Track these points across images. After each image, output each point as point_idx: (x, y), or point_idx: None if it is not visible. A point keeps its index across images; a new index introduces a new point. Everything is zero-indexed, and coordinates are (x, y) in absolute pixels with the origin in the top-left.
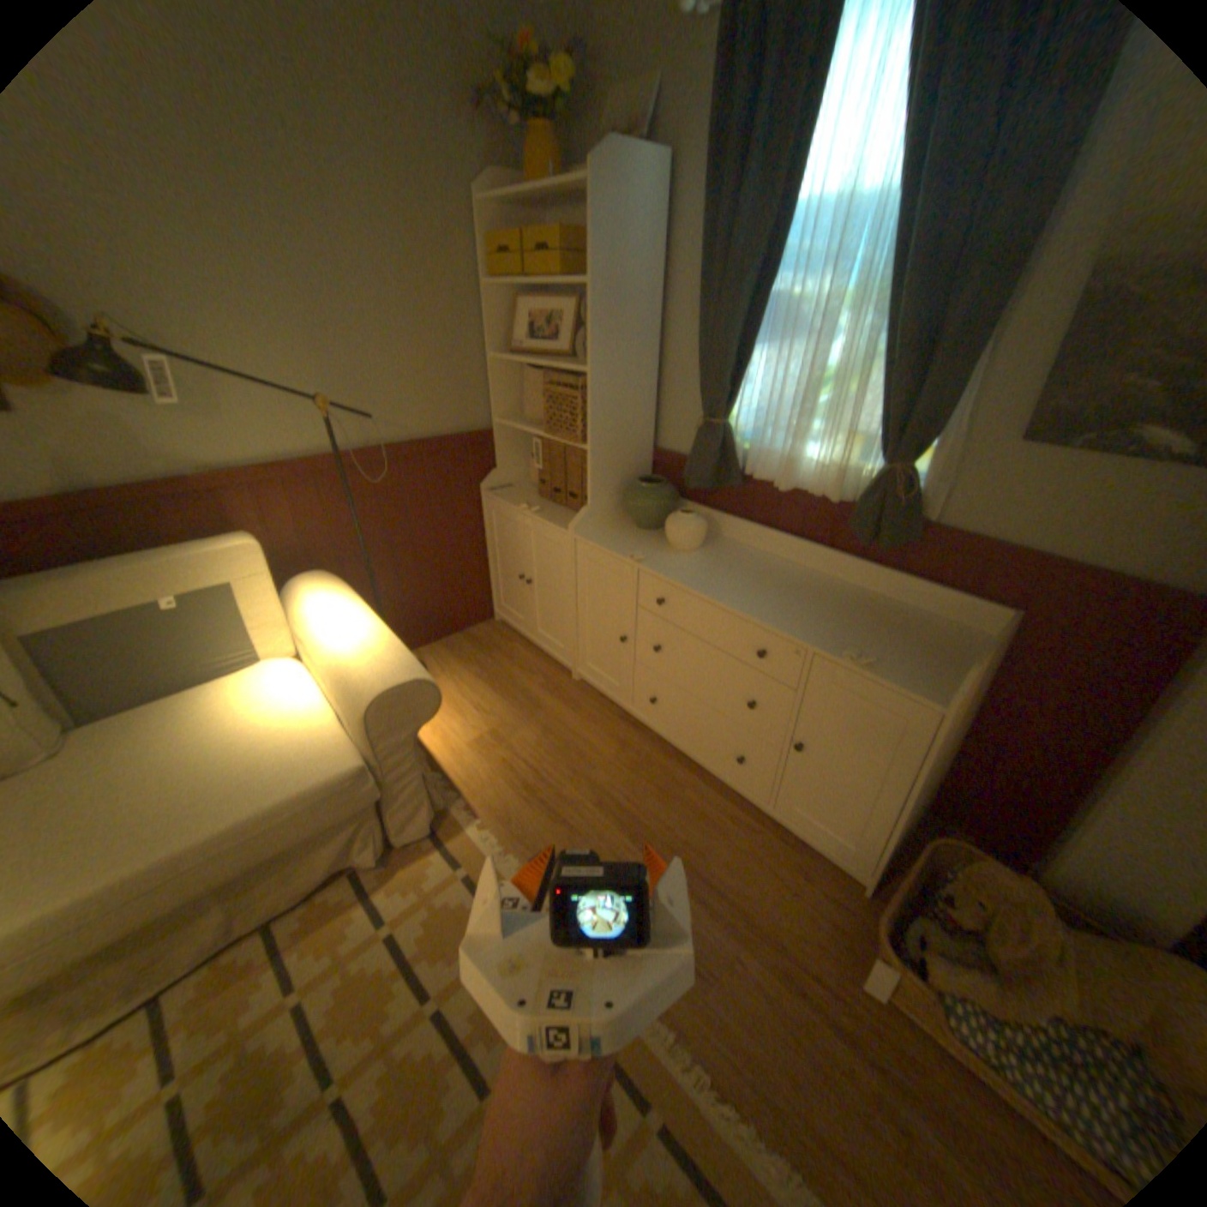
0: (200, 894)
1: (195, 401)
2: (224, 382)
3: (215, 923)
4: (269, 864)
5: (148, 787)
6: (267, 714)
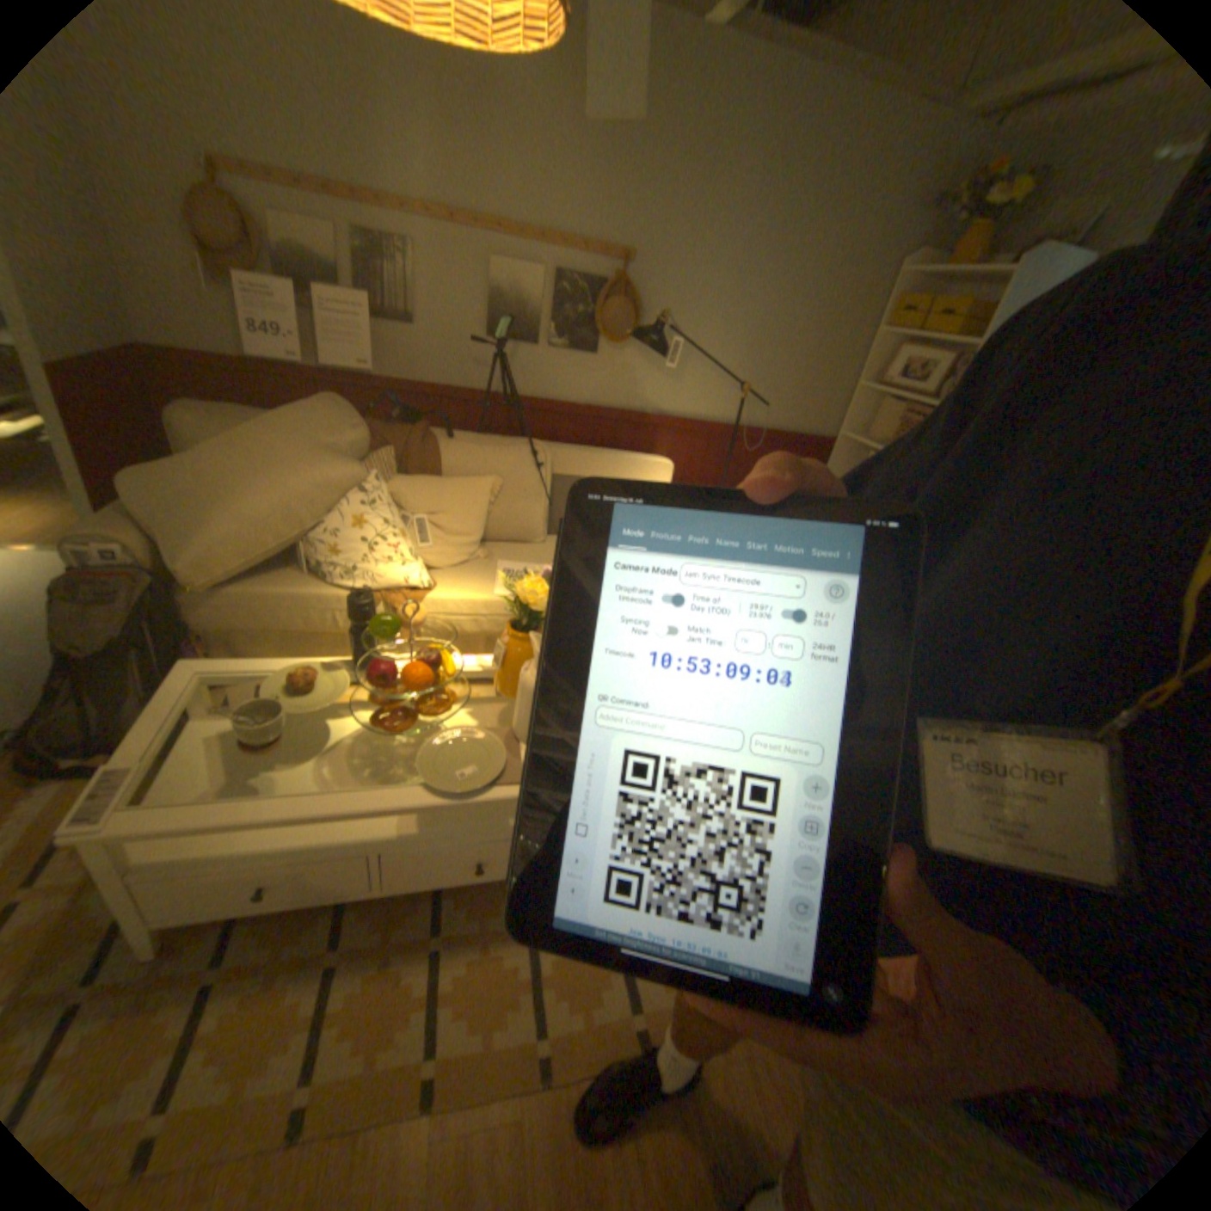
0: None
1: (673, 371)
2: (692, 363)
3: None
4: None
5: None
6: None
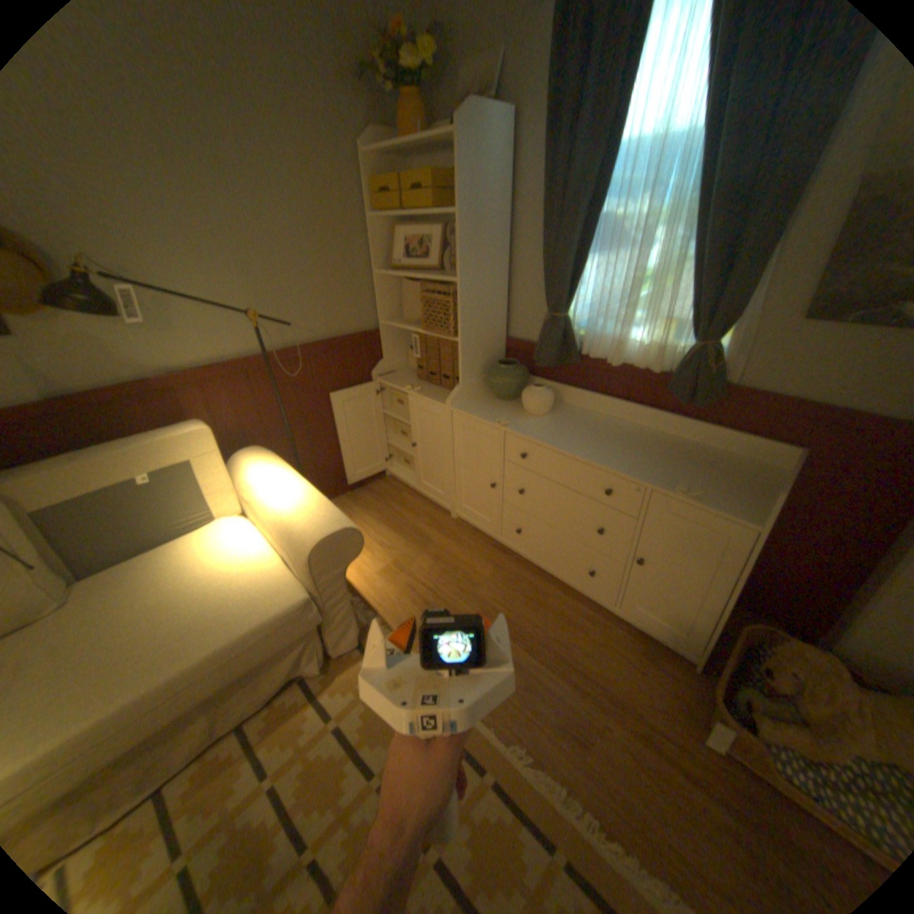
0: (191, 707)
1: (153, 319)
2: (174, 303)
3: (202, 728)
4: (240, 679)
5: (143, 626)
6: (227, 562)
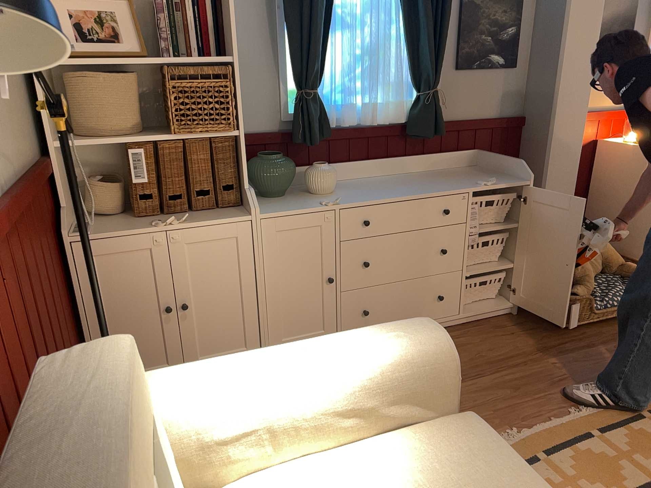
0: None
1: None
2: None
3: None
4: None
5: None
6: None
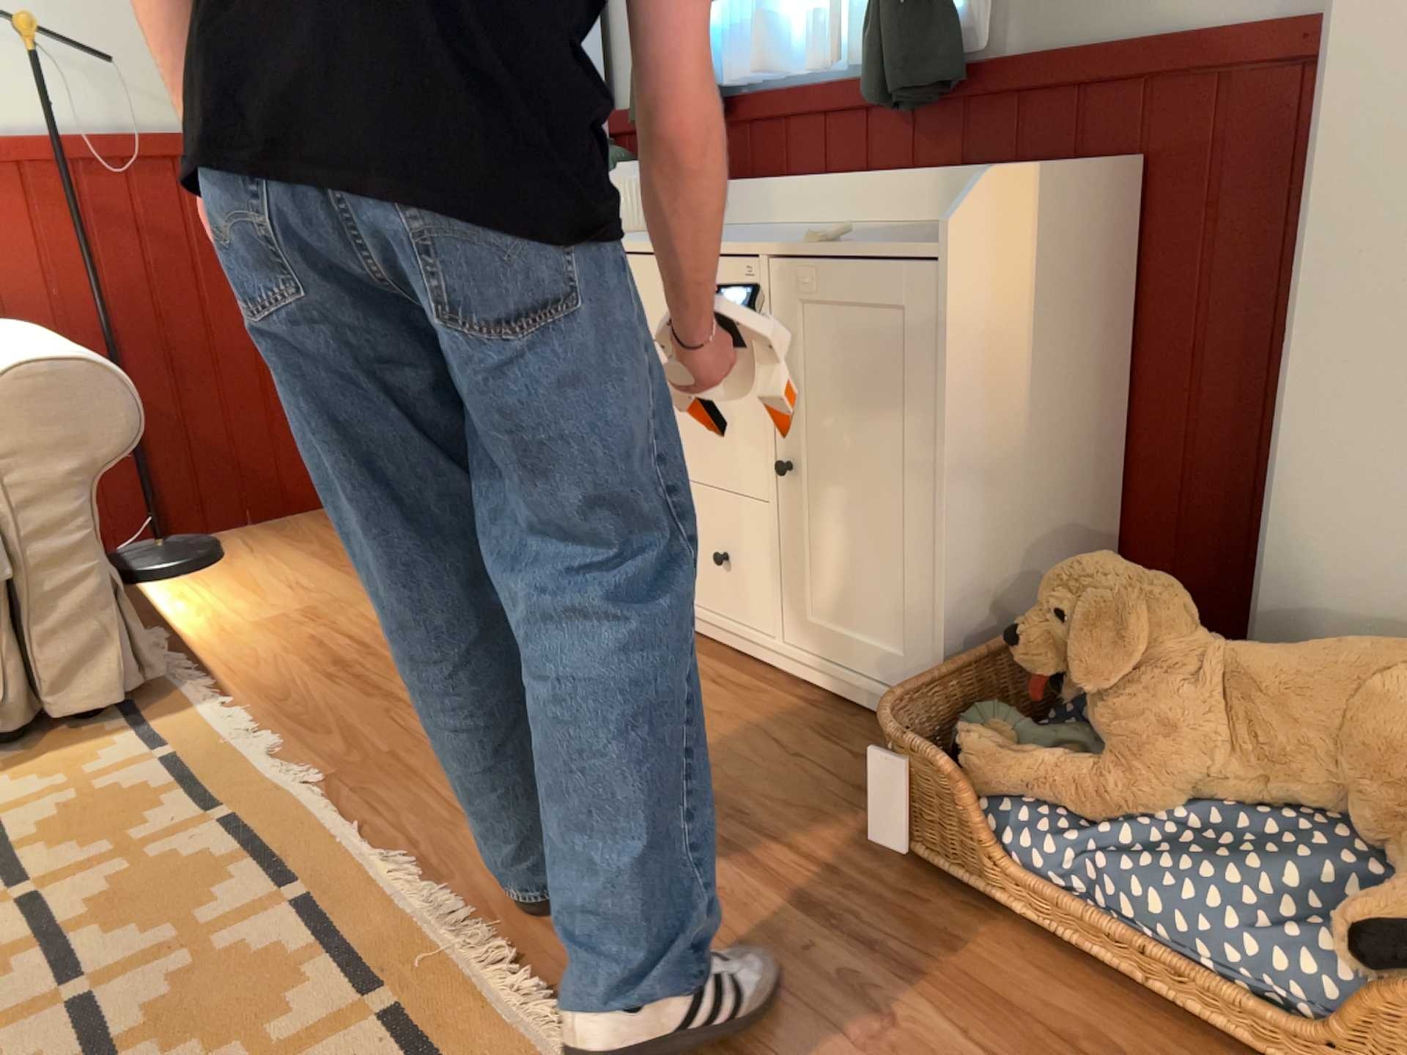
0: None
1: None
2: None
3: None
4: None
5: None
6: None
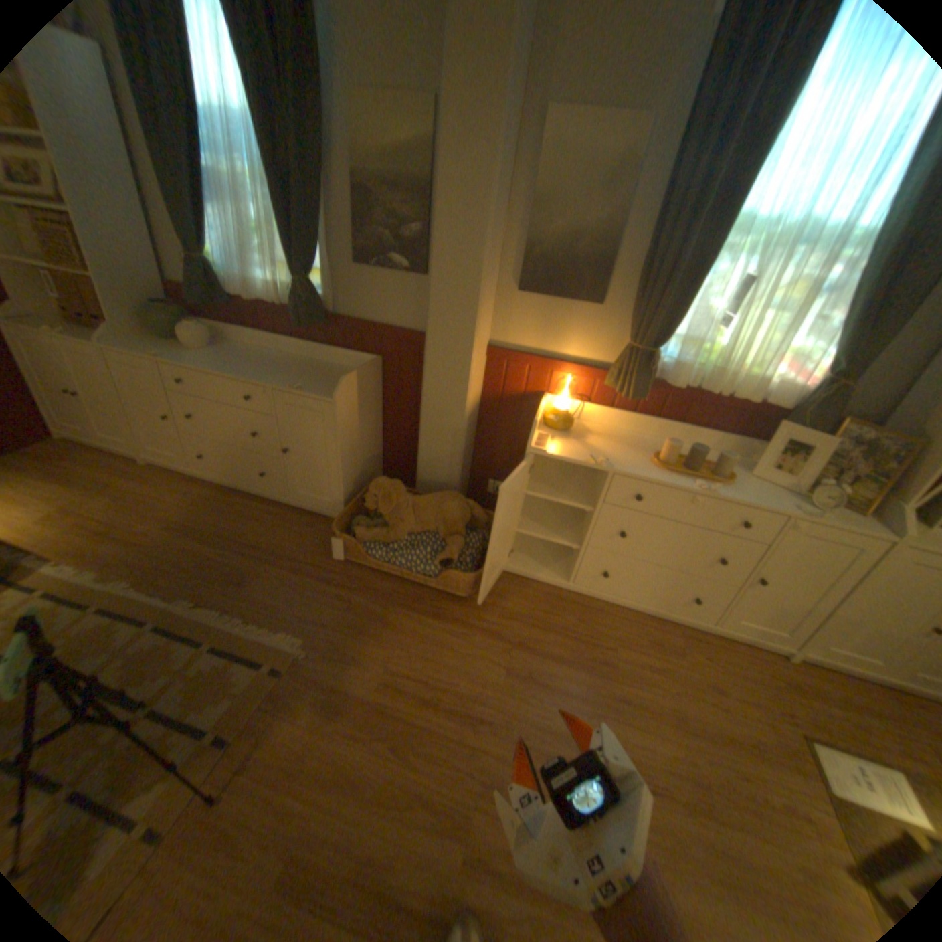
0: None
1: None
2: None
3: None
4: None
5: None
6: None
